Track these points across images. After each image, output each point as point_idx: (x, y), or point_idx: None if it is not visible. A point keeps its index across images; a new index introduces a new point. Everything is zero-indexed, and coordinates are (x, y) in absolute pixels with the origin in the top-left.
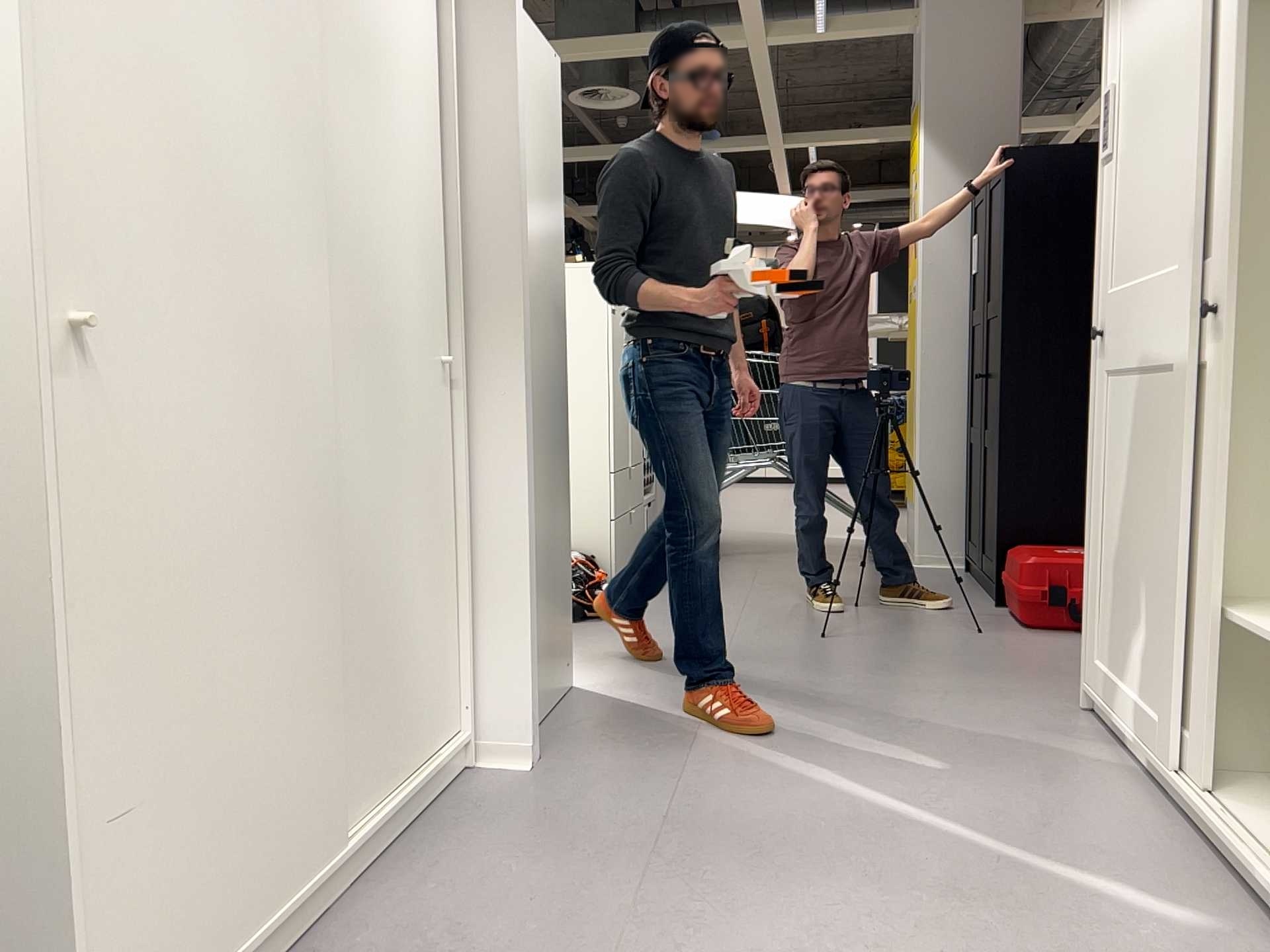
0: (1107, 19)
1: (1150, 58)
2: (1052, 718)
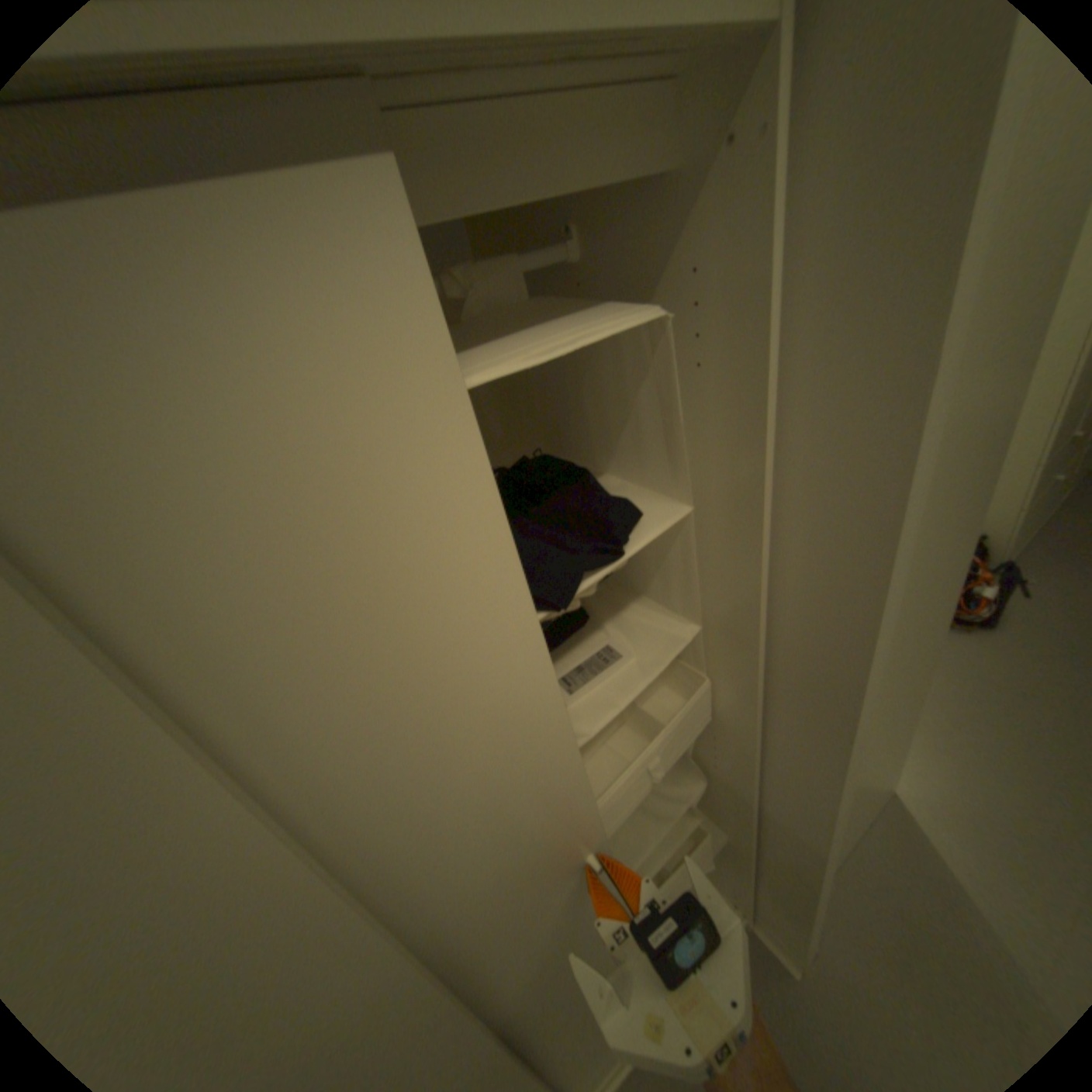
0: None
1: None
2: None
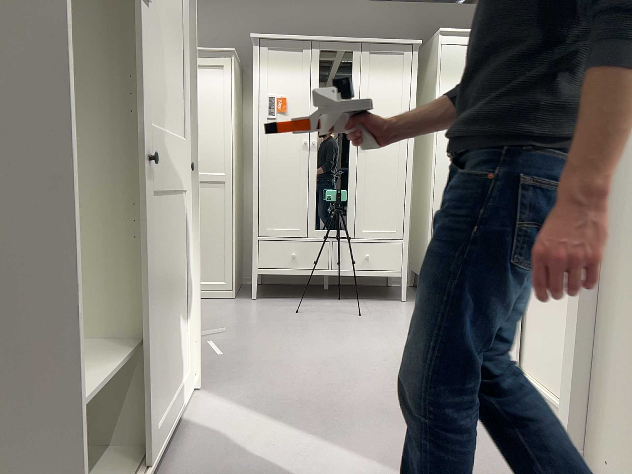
0: None
1: None
2: None
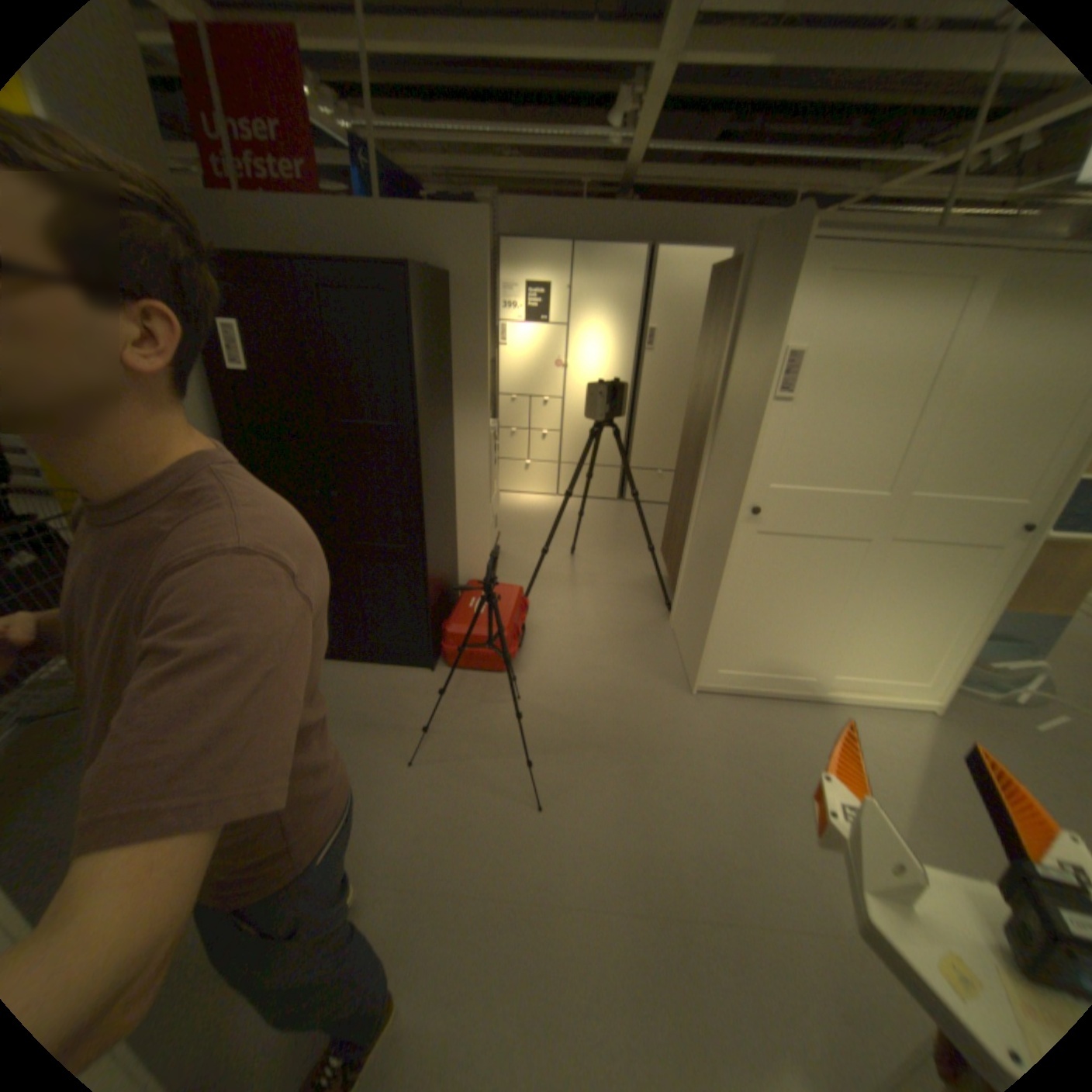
0: (814, 287)
1: (885, 359)
2: (718, 711)
